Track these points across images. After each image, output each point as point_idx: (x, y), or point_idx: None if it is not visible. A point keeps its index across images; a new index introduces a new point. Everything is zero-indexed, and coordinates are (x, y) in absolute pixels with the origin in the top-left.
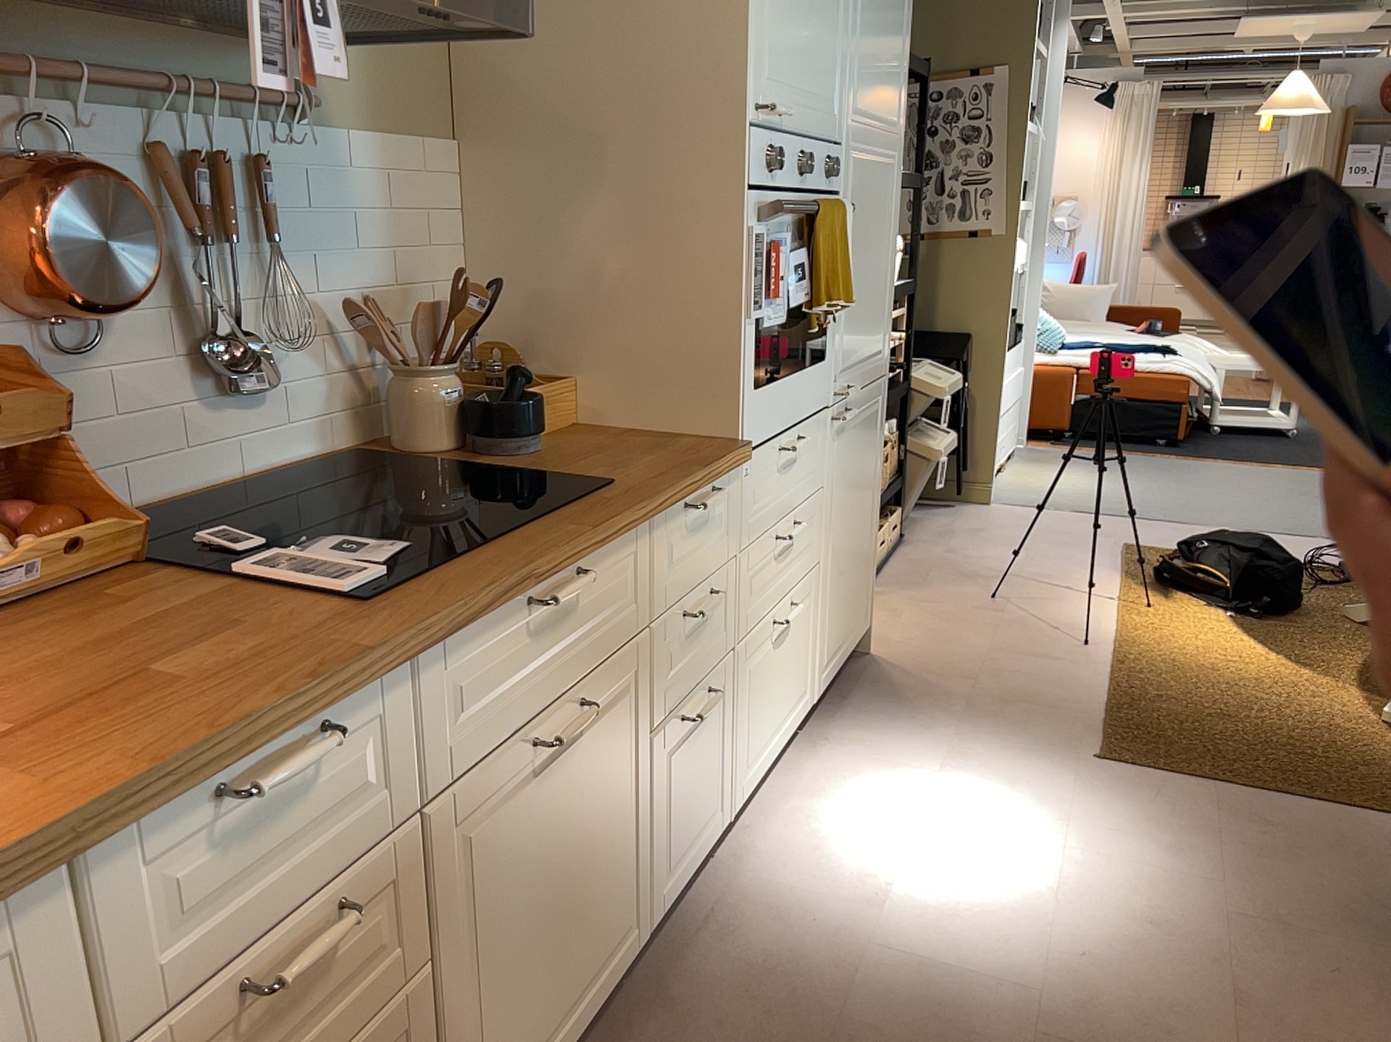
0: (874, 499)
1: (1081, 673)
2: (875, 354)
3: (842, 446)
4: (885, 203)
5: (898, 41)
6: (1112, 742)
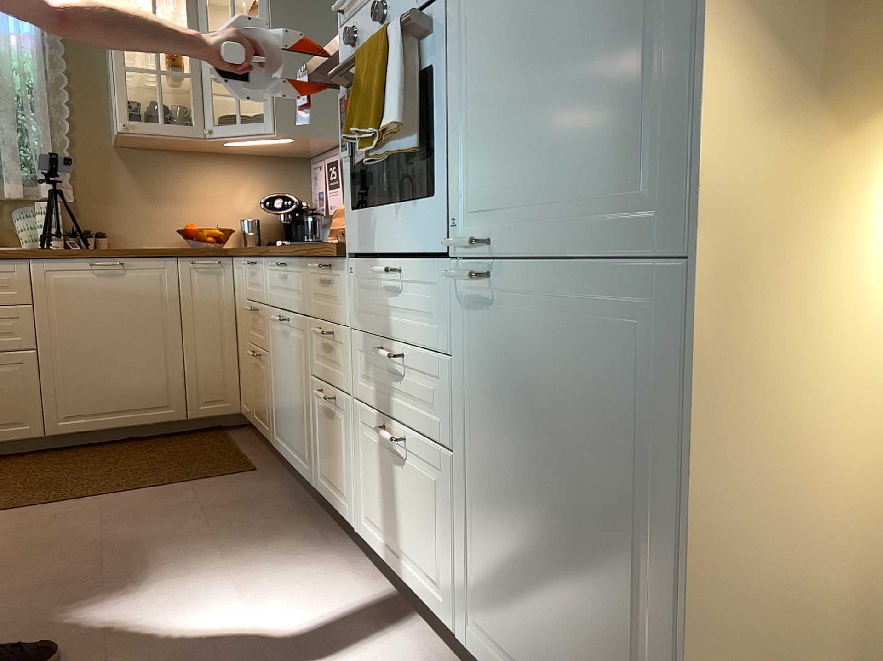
0: (663, 553)
1: None
2: (609, 203)
3: (489, 327)
4: None
5: None
6: None
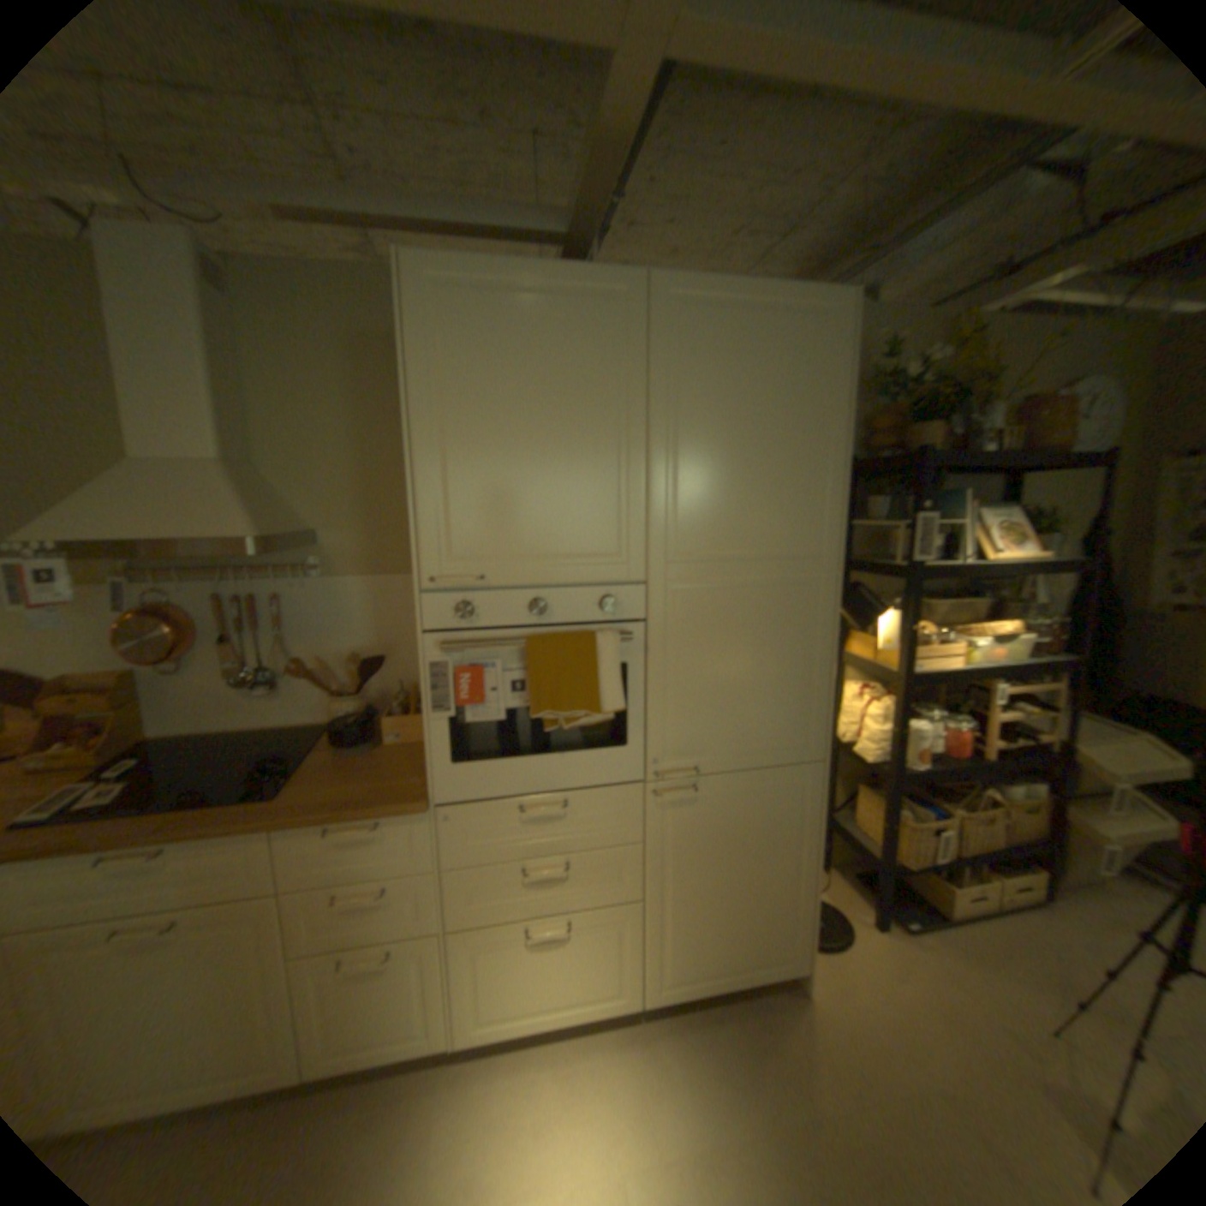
0: (802, 868)
1: None
2: (779, 743)
3: (684, 814)
4: (785, 616)
5: (799, 478)
6: None
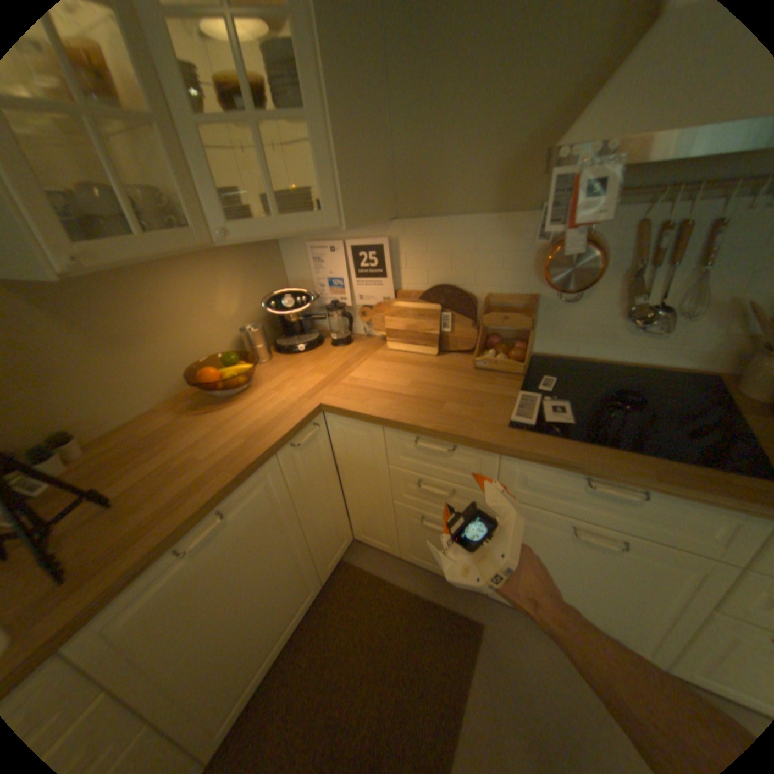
0: None
1: None
2: None
3: None
4: None
5: None
6: None
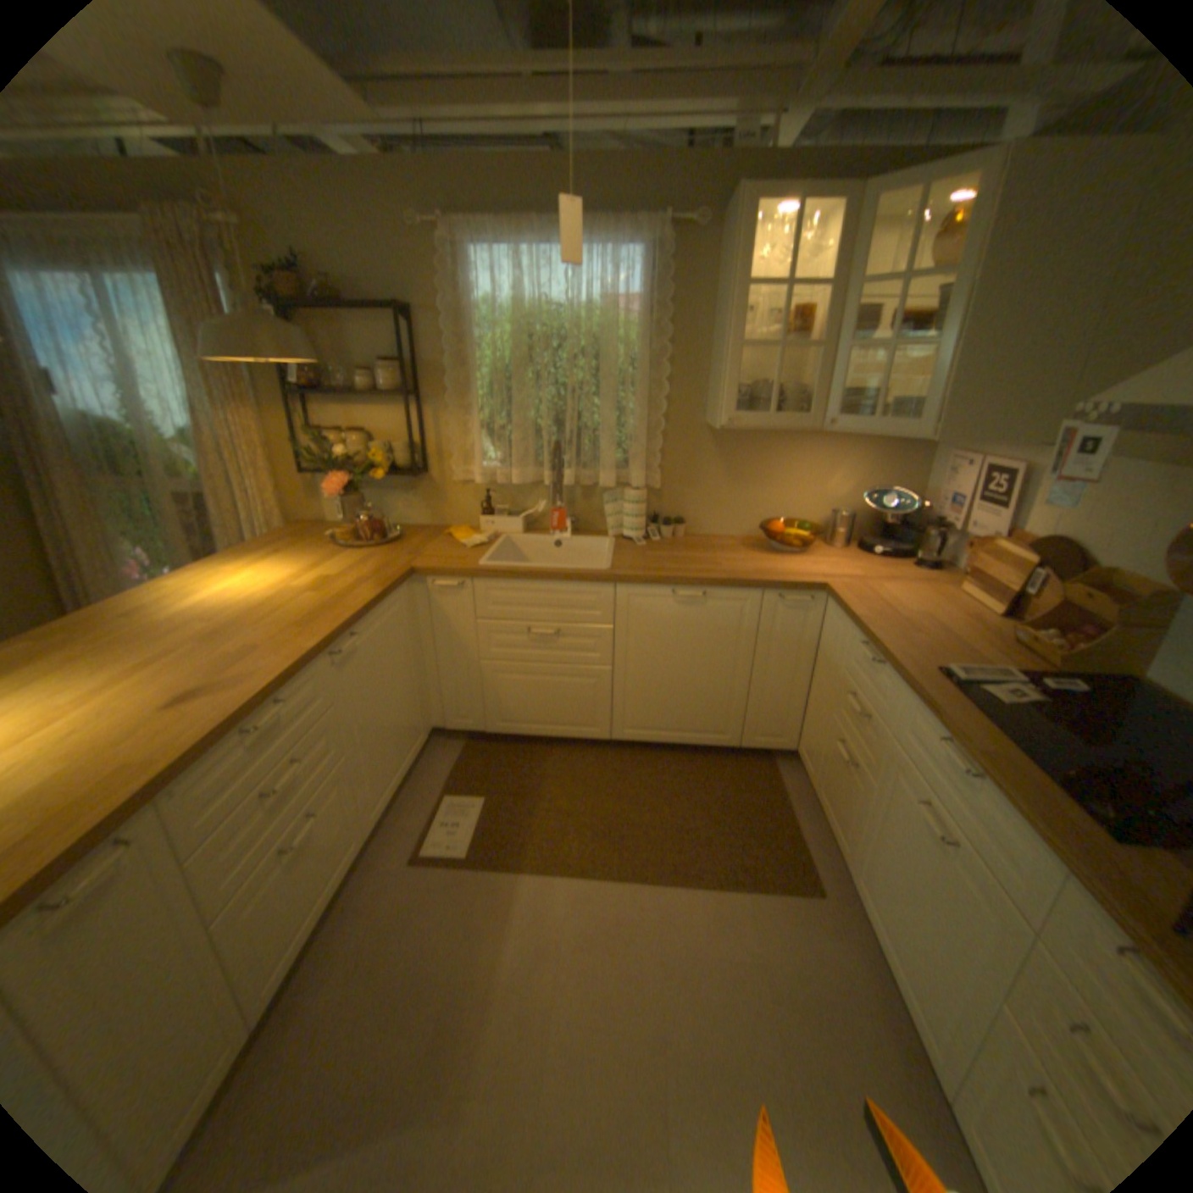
0: None
1: None
2: None
3: None
4: None
5: None
6: None
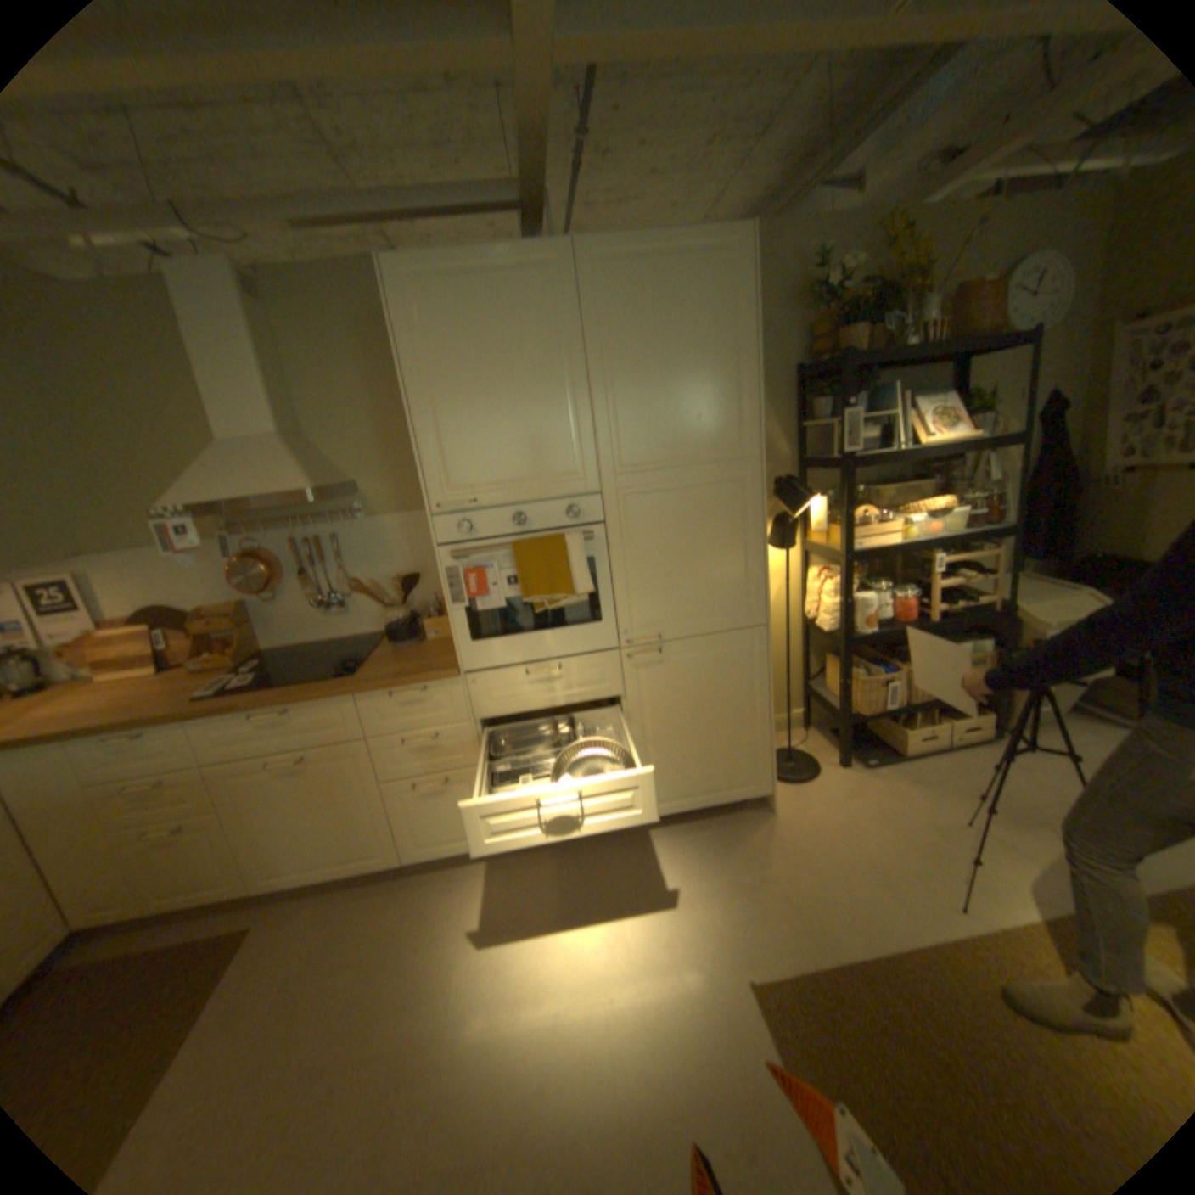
0: (755, 711)
1: (898, 931)
2: (724, 613)
3: (652, 673)
4: (717, 511)
5: (716, 395)
6: (787, 990)
